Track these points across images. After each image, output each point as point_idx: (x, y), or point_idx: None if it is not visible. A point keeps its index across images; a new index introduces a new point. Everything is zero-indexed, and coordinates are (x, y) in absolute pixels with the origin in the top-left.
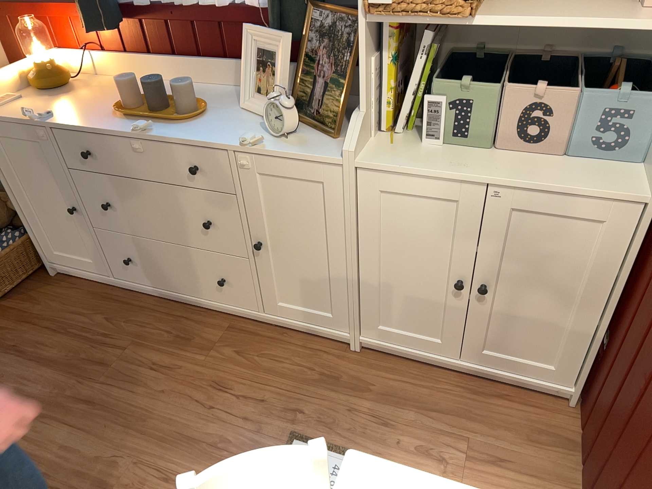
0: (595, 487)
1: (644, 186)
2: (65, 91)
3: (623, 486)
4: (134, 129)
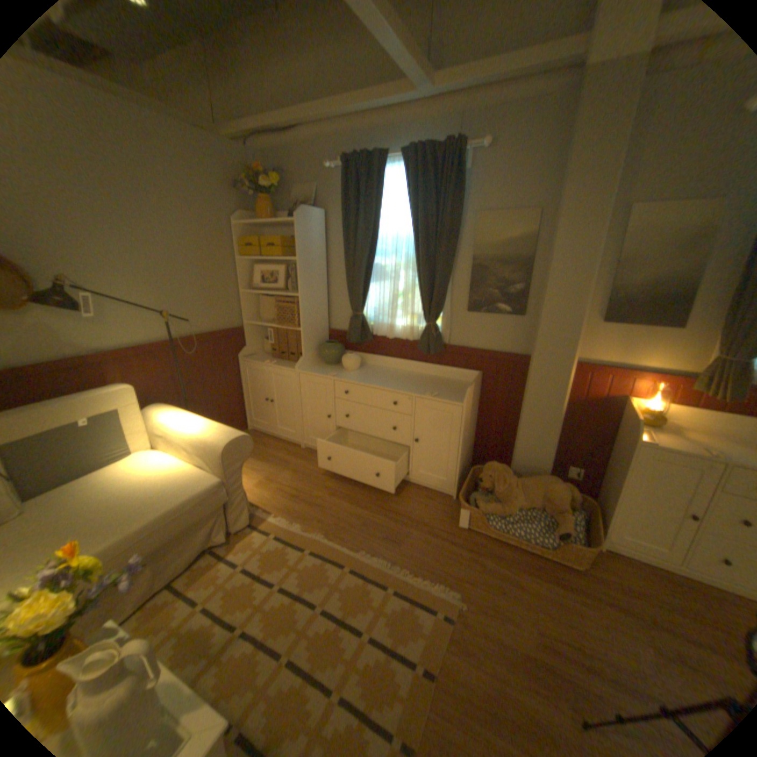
0: None
1: None
2: (672, 431)
3: None
4: None
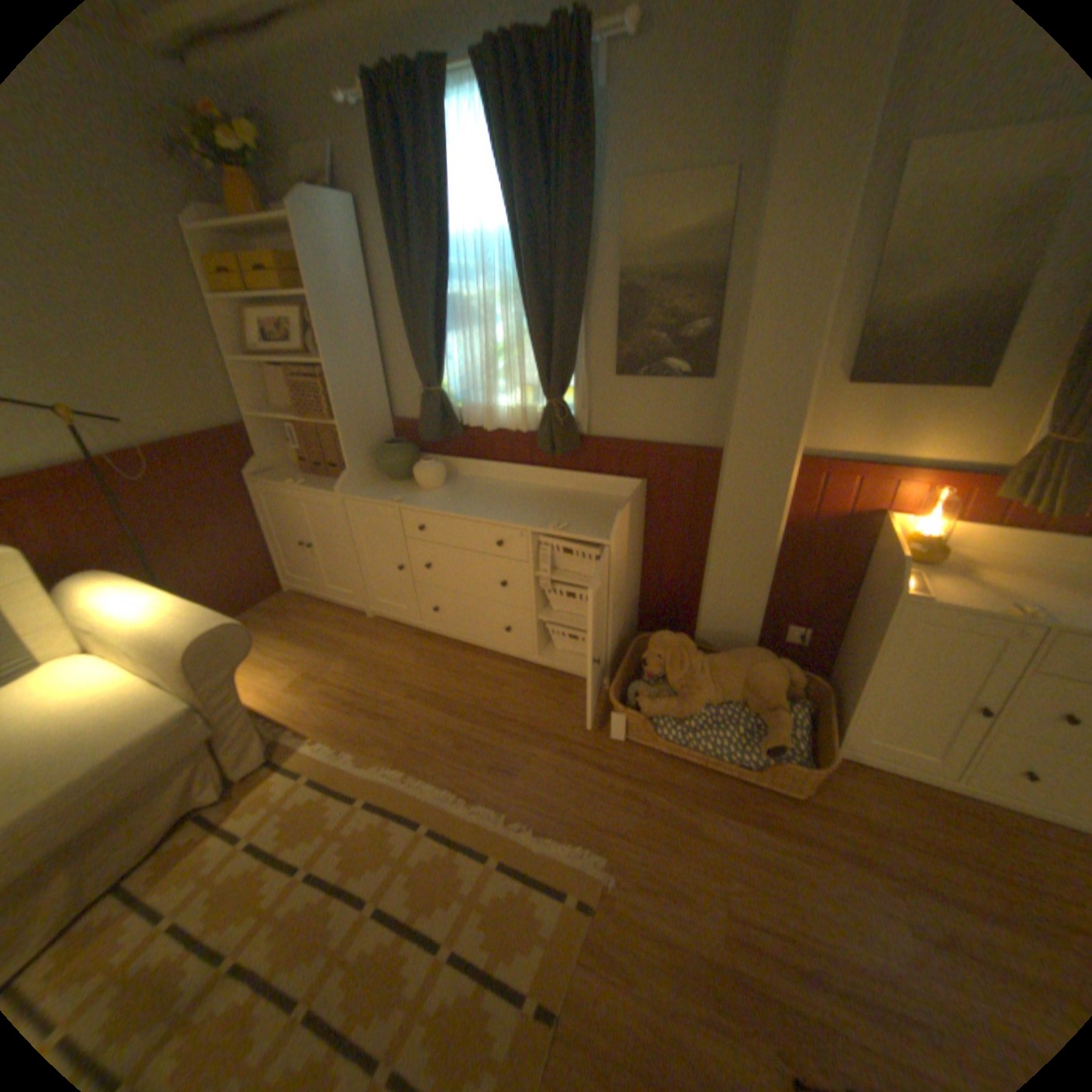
0: None
1: None
2: (958, 570)
3: None
4: None
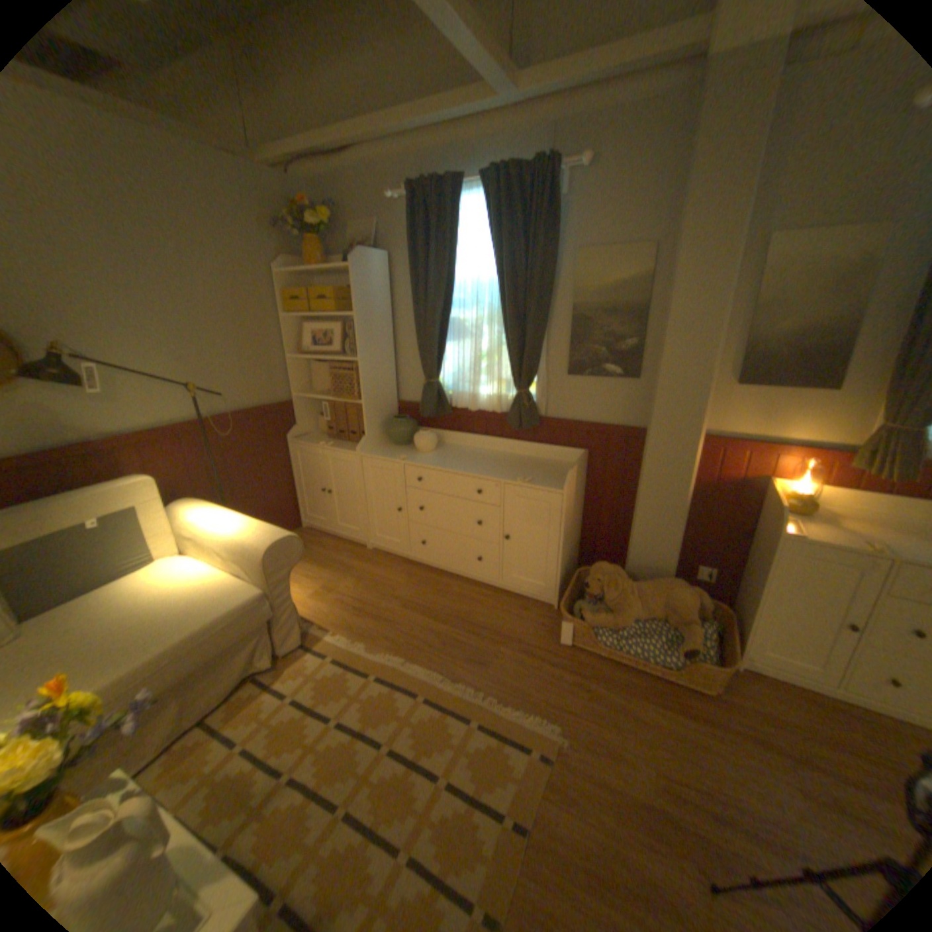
0: None
1: None
2: (826, 520)
3: None
4: None
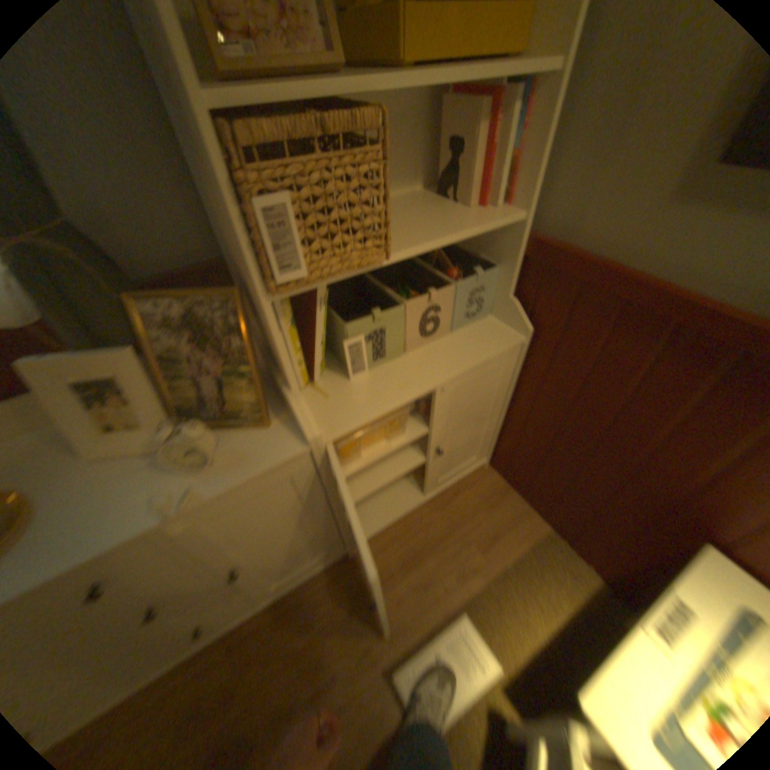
0: (549, 509)
1: (513, 333)
2: None
3: (593, 508)
4: None
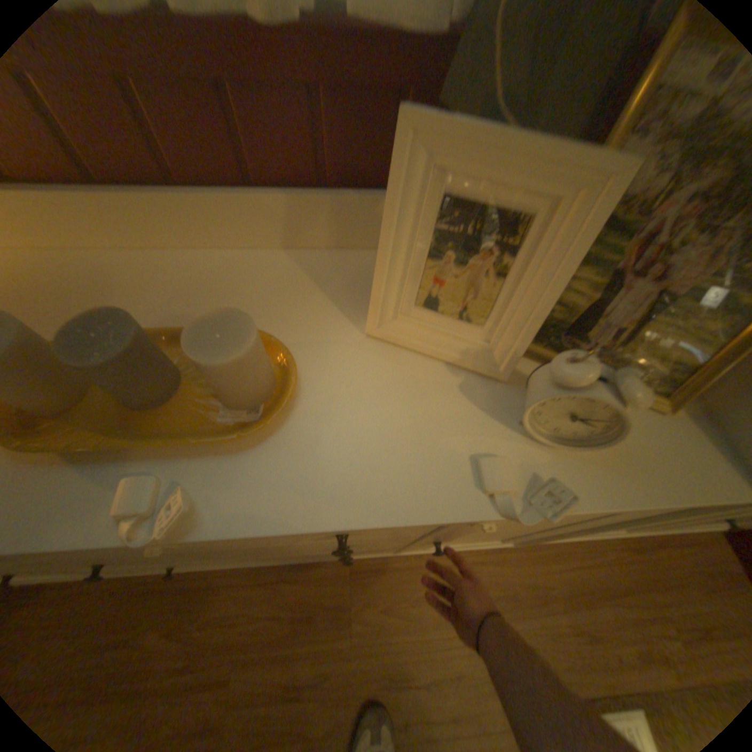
0: None
1: None
2: None
3: None
4: (134, 546)
